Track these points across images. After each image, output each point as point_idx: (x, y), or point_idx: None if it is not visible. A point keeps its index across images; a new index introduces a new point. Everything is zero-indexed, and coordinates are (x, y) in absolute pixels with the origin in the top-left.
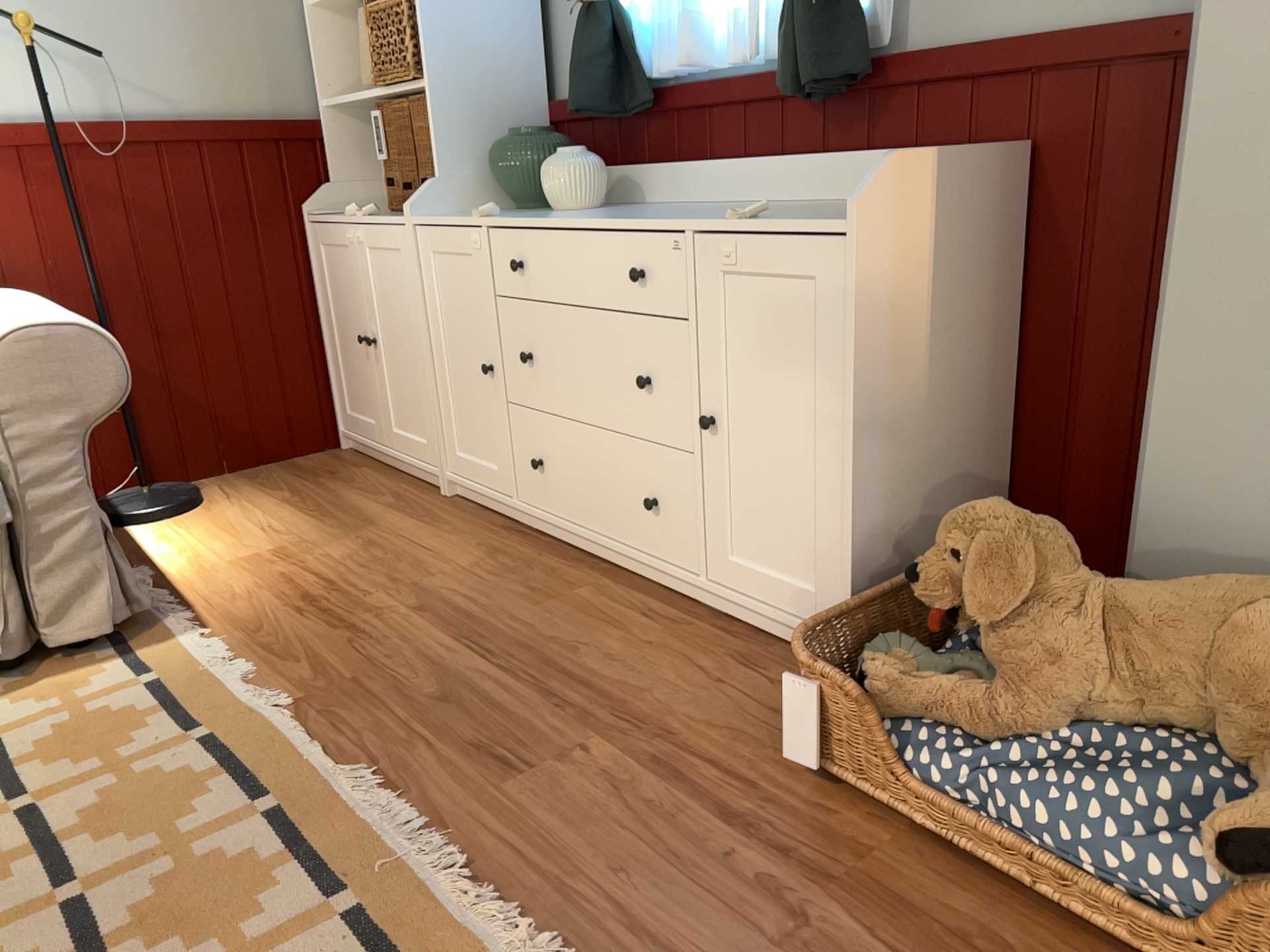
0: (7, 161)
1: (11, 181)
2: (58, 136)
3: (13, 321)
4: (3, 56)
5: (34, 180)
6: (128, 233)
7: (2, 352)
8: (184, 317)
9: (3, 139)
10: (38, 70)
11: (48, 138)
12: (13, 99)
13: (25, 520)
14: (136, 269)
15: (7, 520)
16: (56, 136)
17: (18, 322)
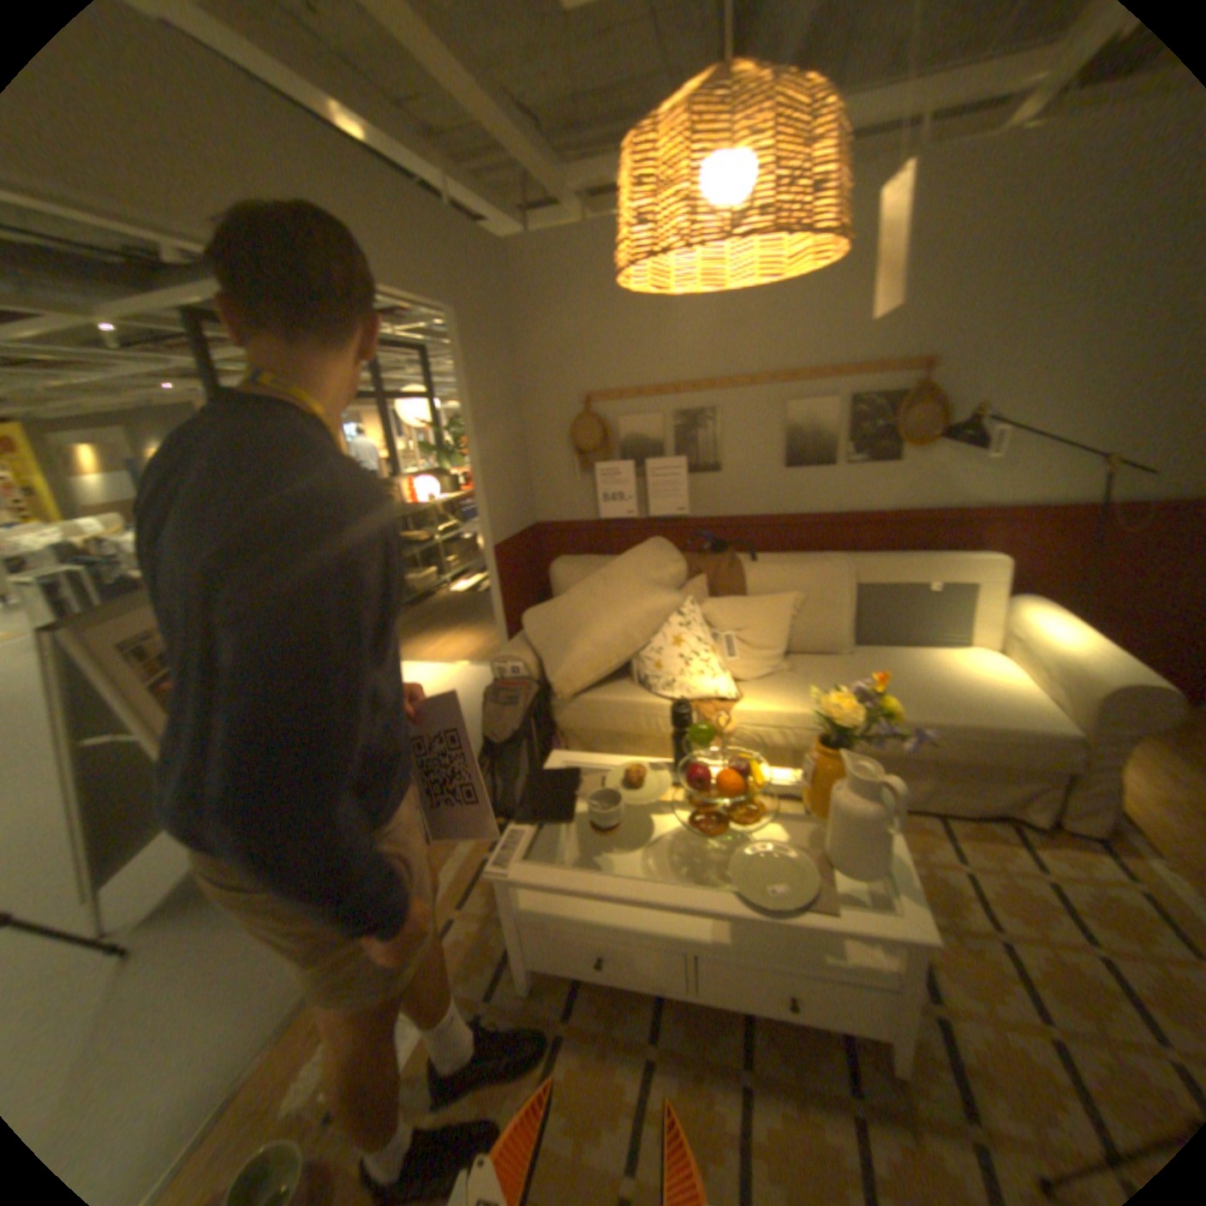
0: (1053, 522)
1: (1051, 532)
2: (1103, 518)
3: (1105, 663)
4: (1075, 465)
5: (1063, 531)
6: (1108, 562)
7: (1115, 694)
8: (1122, 612)
9: (1057, 511)
10: (1109, 482)
11: (1084, 510)
12: (1071, 488)
13: (1085, 773)
14: (1103, 582)
15: (1081, 773)
16: (1103, 517)
17: (1115, 669)
